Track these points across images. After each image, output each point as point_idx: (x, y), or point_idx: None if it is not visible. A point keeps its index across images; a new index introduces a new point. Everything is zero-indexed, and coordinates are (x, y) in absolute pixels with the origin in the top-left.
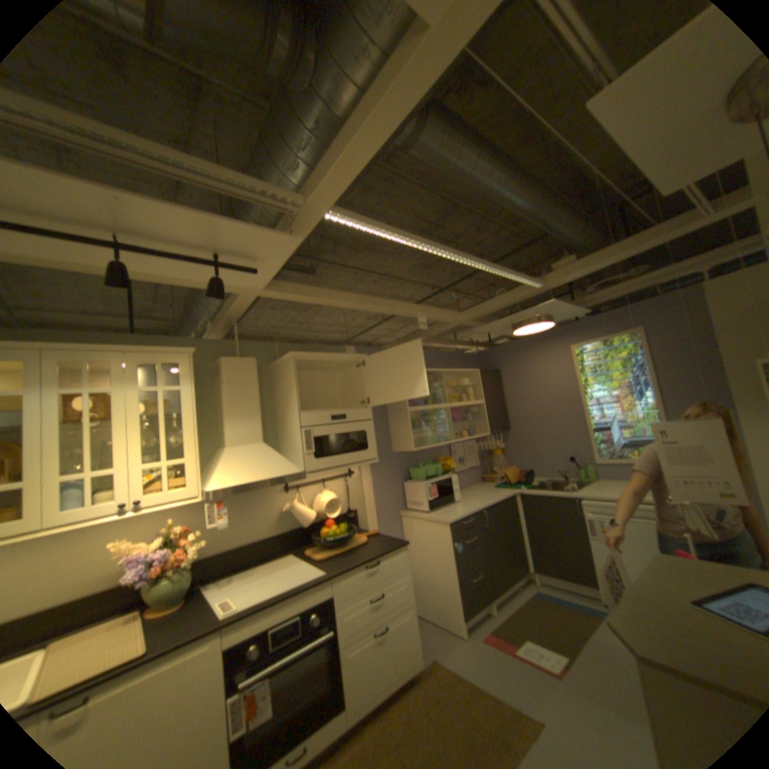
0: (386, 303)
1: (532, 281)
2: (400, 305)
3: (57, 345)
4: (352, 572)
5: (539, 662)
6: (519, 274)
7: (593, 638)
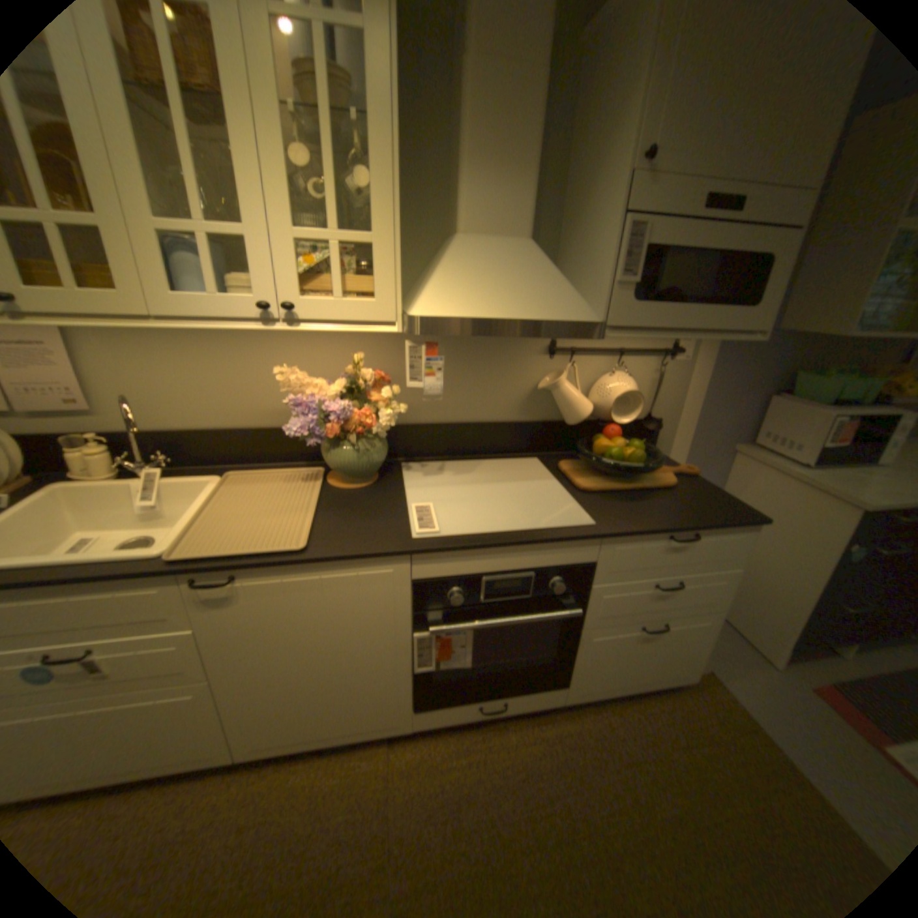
0: None
1: None
2: None
3: None
4: (643, 539)
5: None
6: None
7: None
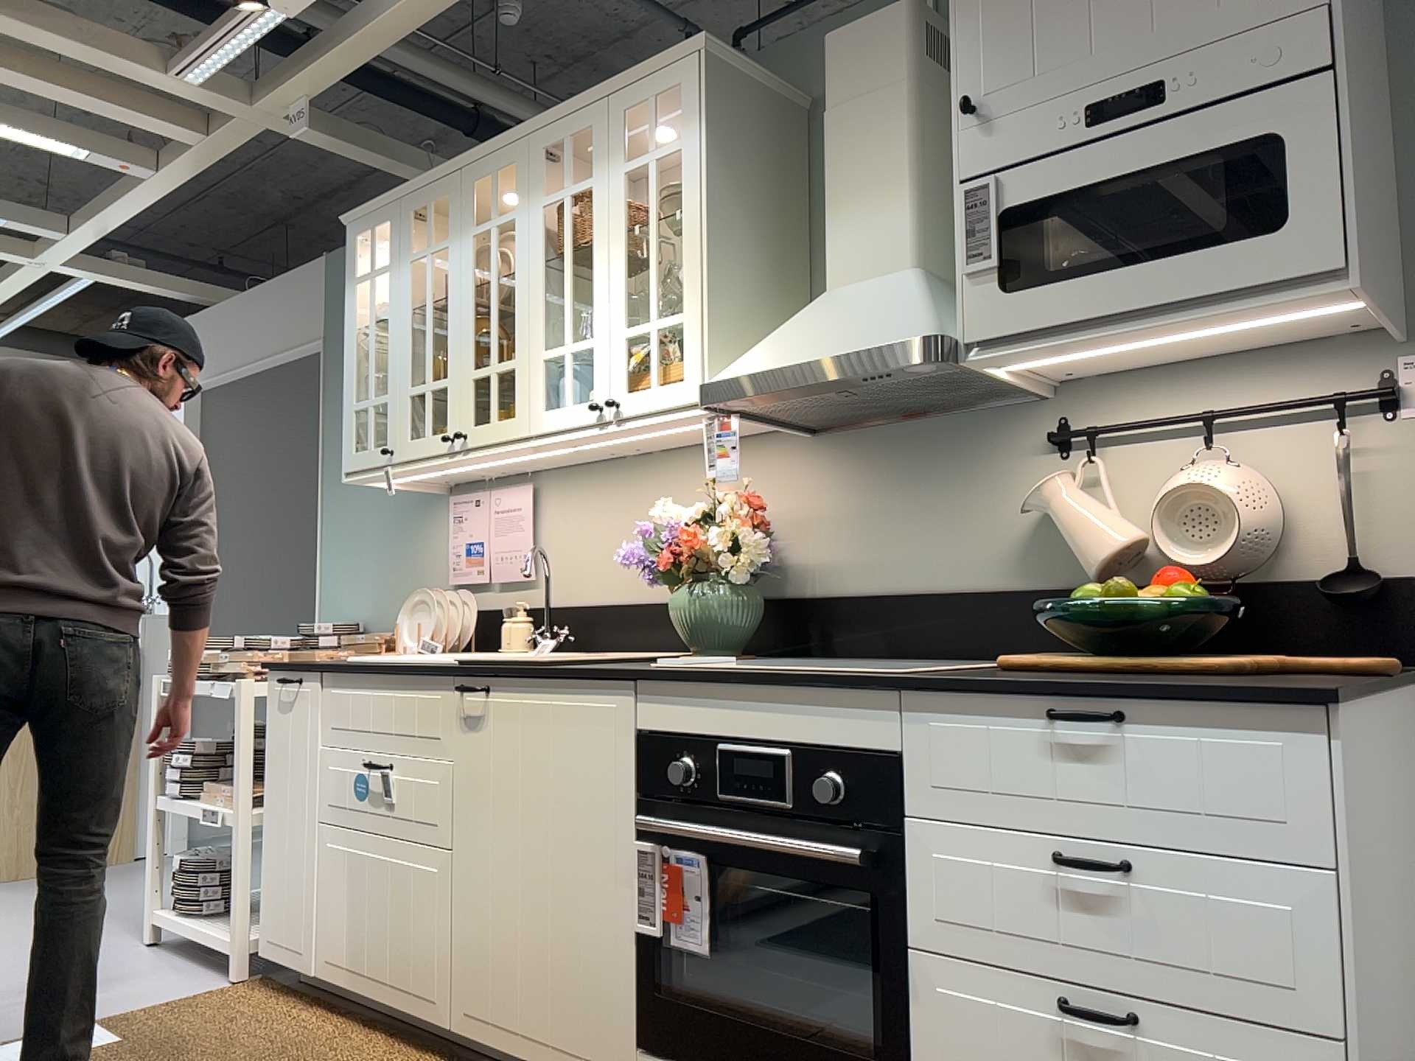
0: None
1: None
2: None
3: (539, 125)
4: (983, 707)
5: None
6: None
7: None
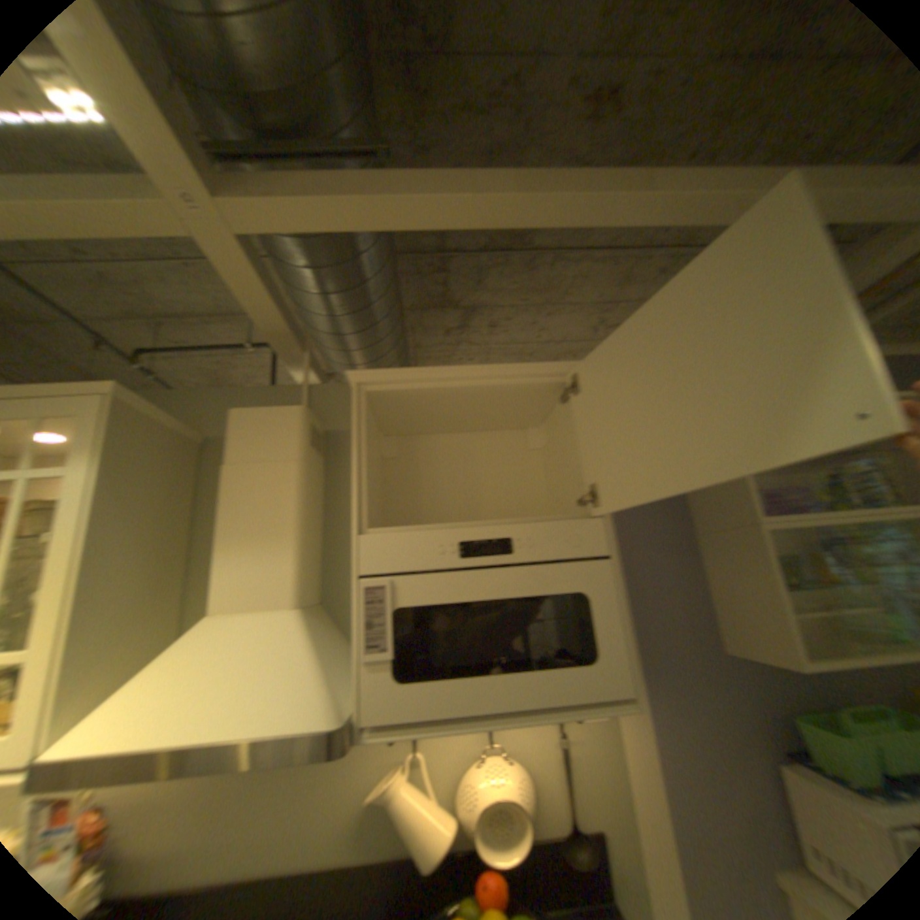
0: (622, 179)
1: None
2: (678, 179)
3: None
4: None
5: None
6: None
7: None
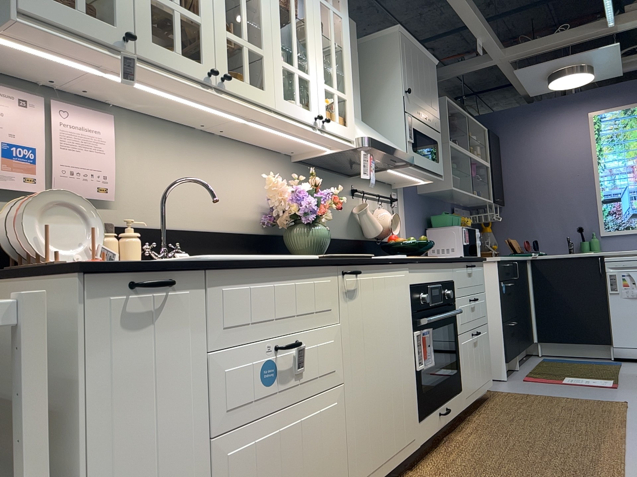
0: (472, 7)
1: (613, 16)
2: (478, 15)
3: None
4: (462, 265)
5: (589, 382)
6: (611, 3)
7: (621, 371)
